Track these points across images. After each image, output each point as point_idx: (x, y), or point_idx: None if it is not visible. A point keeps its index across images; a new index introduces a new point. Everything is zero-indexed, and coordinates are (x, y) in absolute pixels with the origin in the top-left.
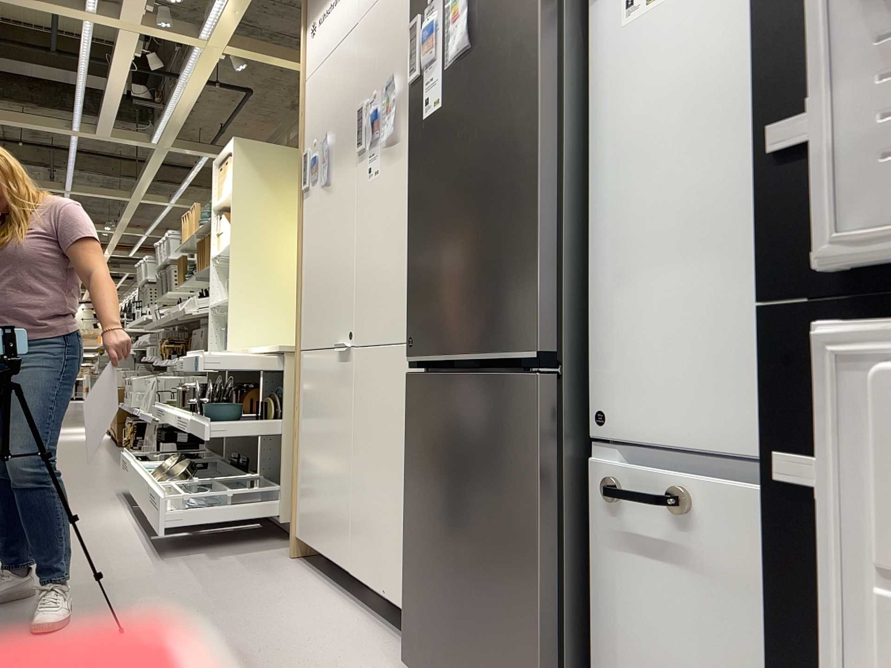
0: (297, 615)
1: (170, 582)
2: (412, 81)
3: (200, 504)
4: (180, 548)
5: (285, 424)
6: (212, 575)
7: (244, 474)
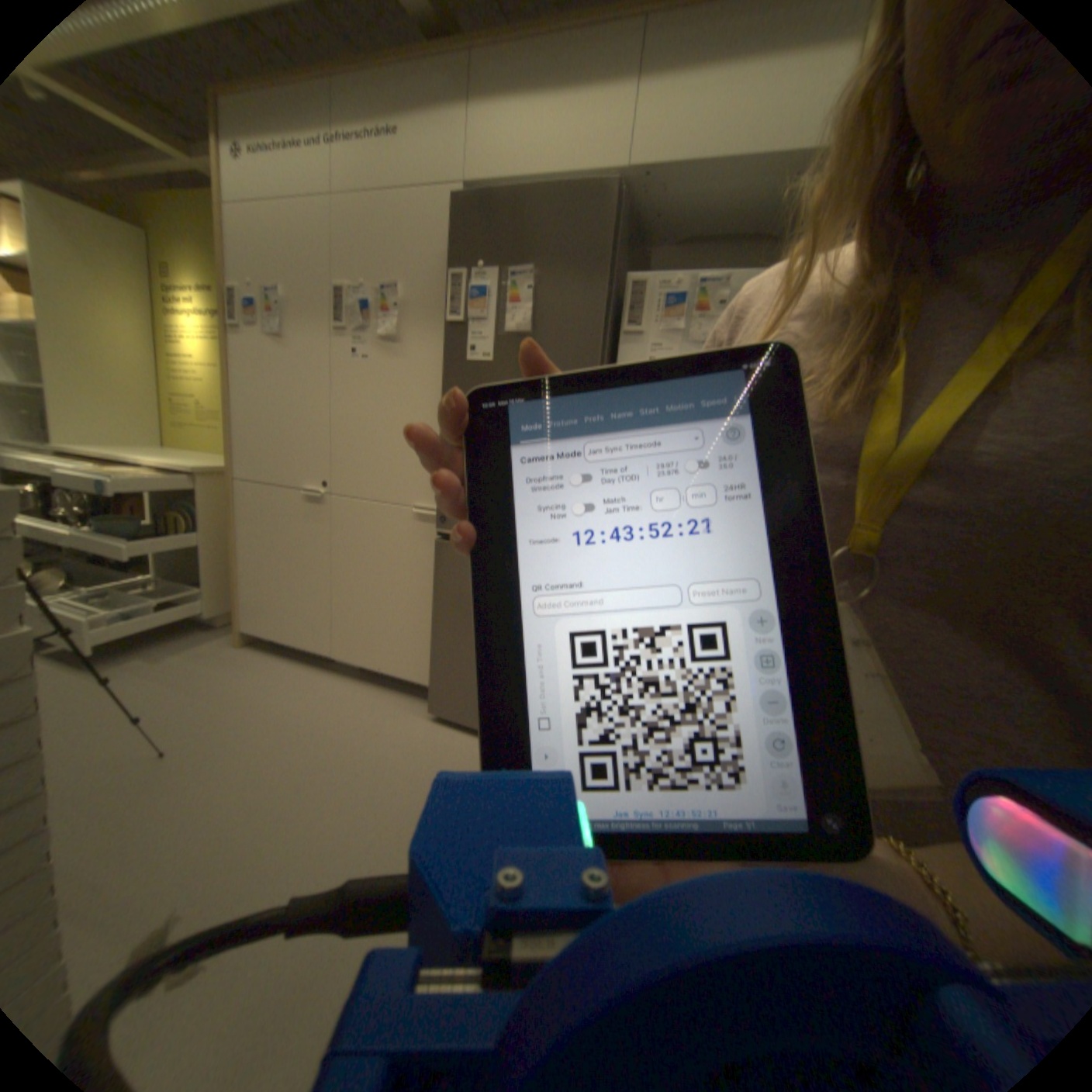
0: (303, 696)
1: (139, 695)
2: (451, 320)
3: (107, 615)
4: (97, 658)
5: (202, 536)
6: (176, 678)
7: (129, 576)
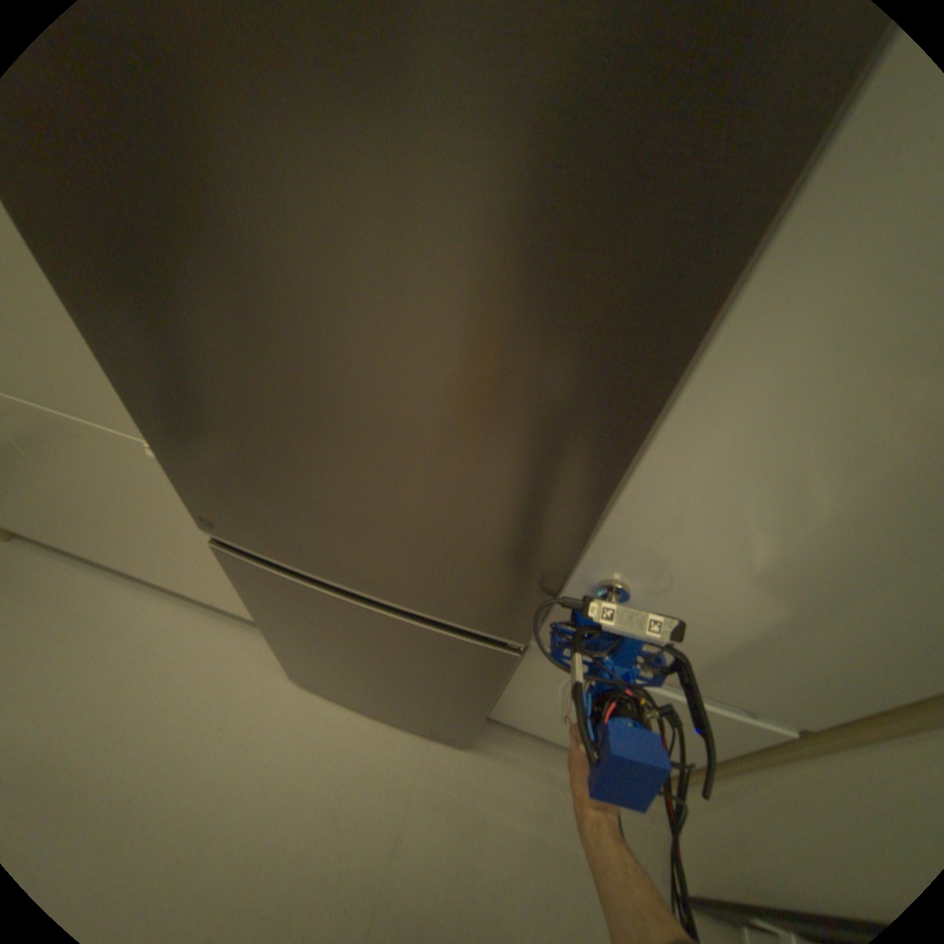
0: (108, 649)
1: None
2: None
3: None
4: None
5: None
6: None
7: None
